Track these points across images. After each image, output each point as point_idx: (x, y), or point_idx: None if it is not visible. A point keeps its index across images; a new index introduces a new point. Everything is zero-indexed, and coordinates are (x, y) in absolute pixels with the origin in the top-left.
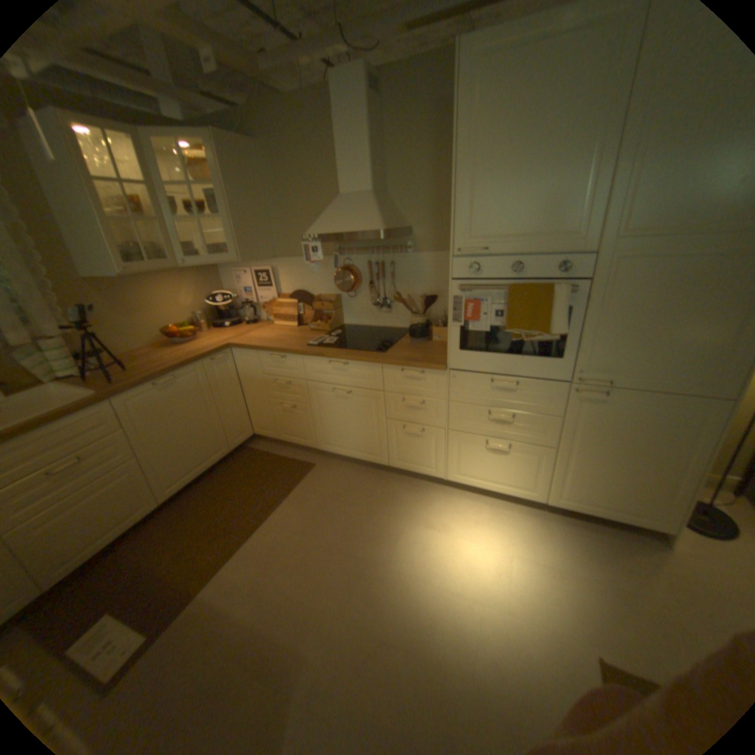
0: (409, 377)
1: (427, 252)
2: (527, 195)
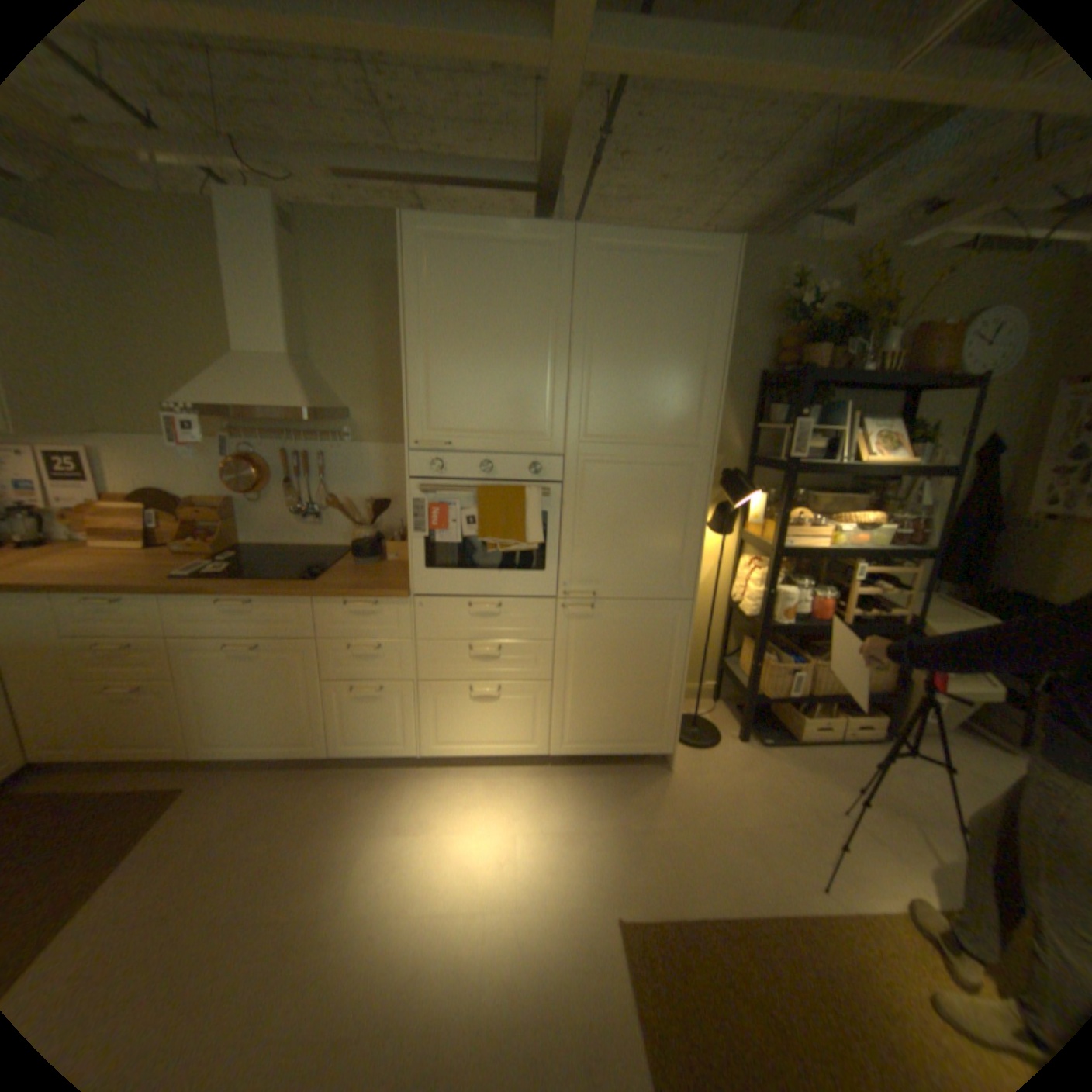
0: (356, 612)
1: (373, 443)
2: (489, 391)
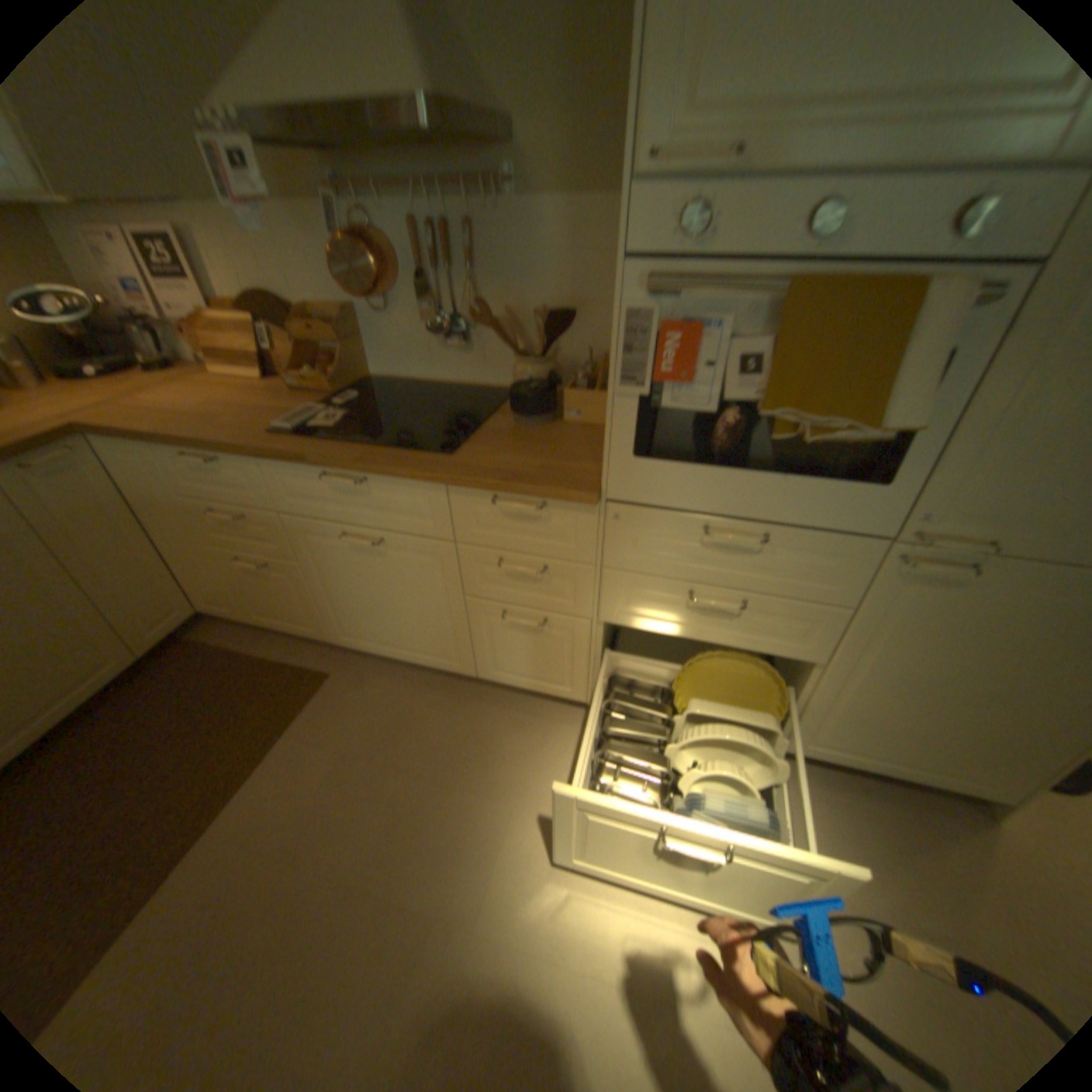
0: (510, 512)
1: (551, 190)
2: None
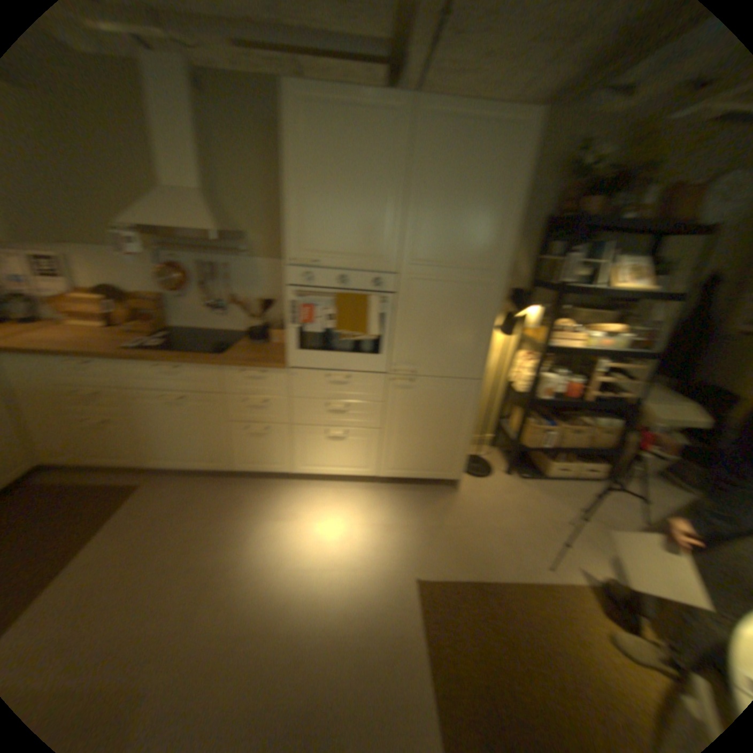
0: (253, 376)
1: (266, 258)
2: (348, 223)
